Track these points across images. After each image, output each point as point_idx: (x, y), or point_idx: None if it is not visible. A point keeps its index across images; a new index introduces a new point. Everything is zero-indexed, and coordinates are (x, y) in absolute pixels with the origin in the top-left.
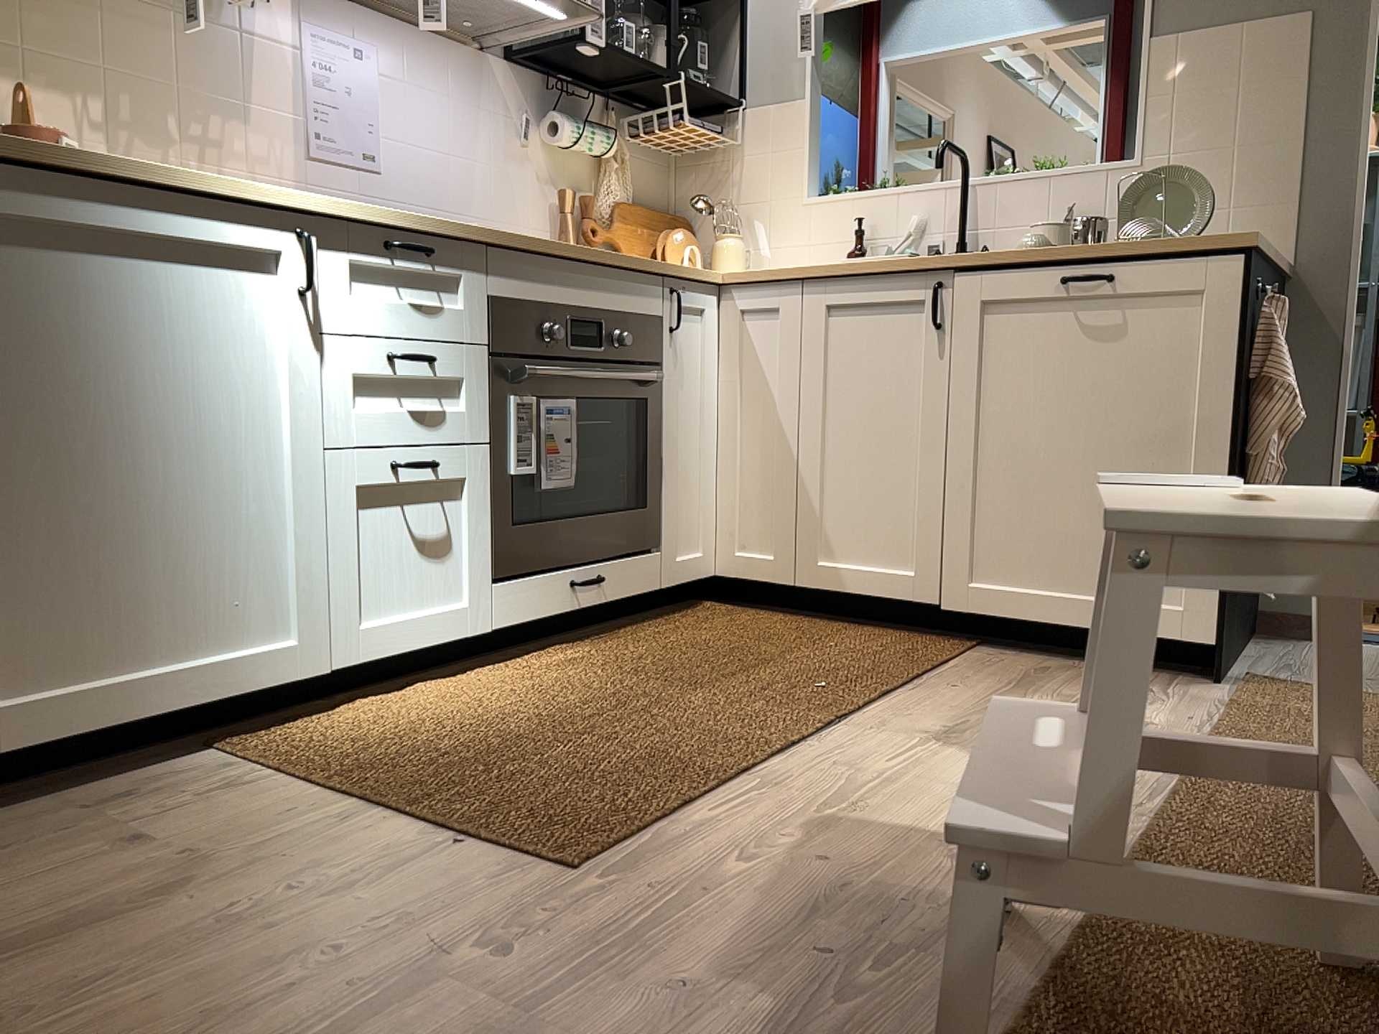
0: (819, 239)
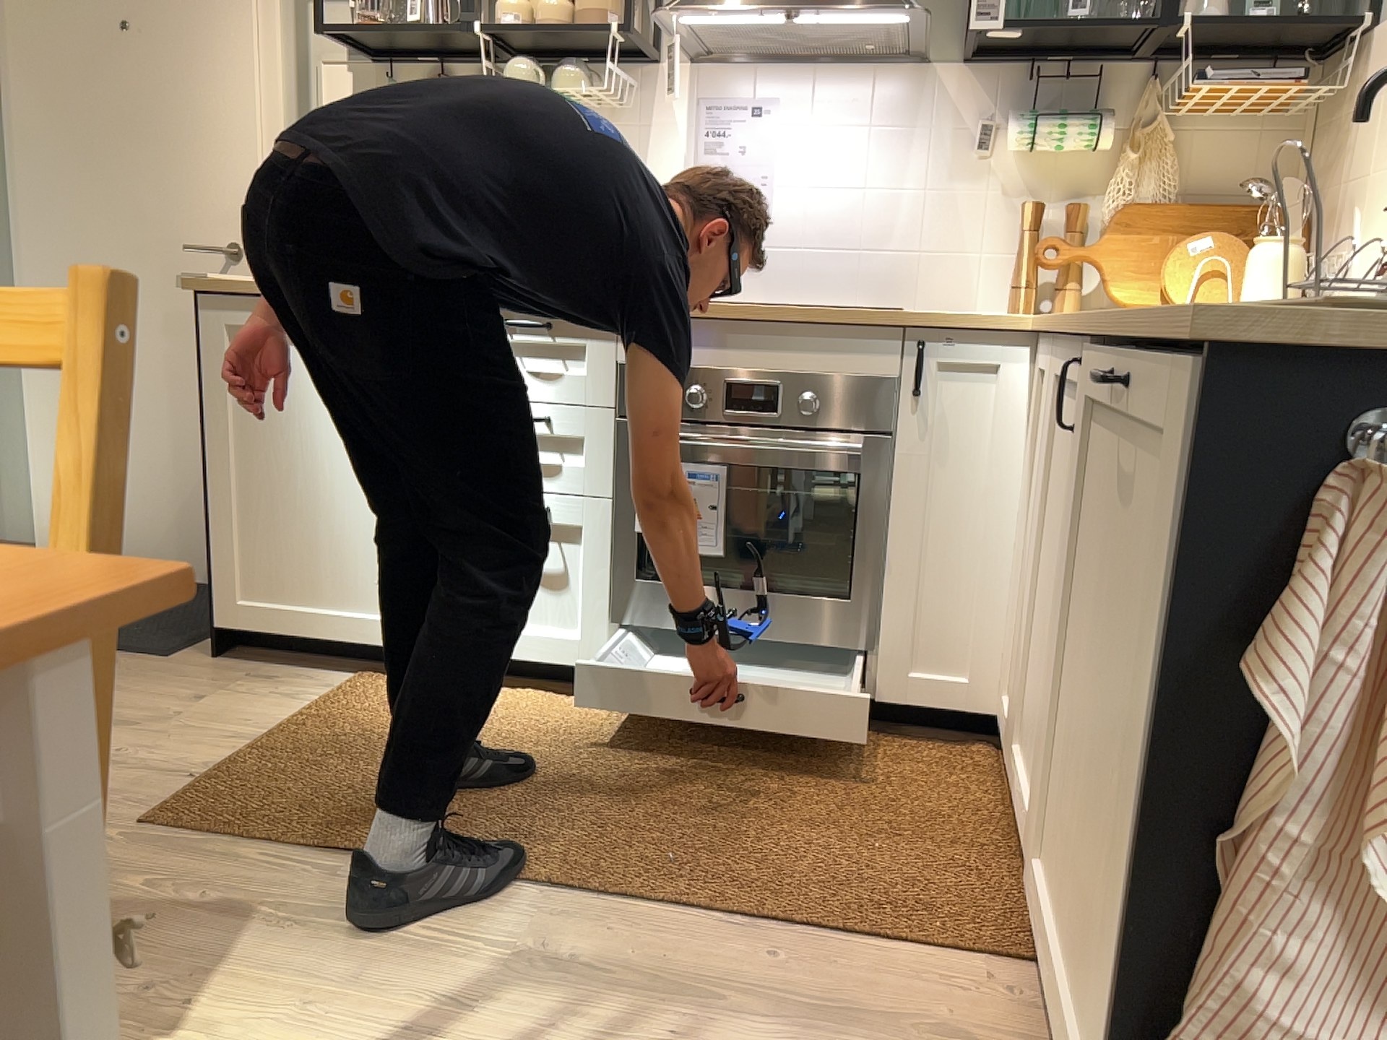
0: None
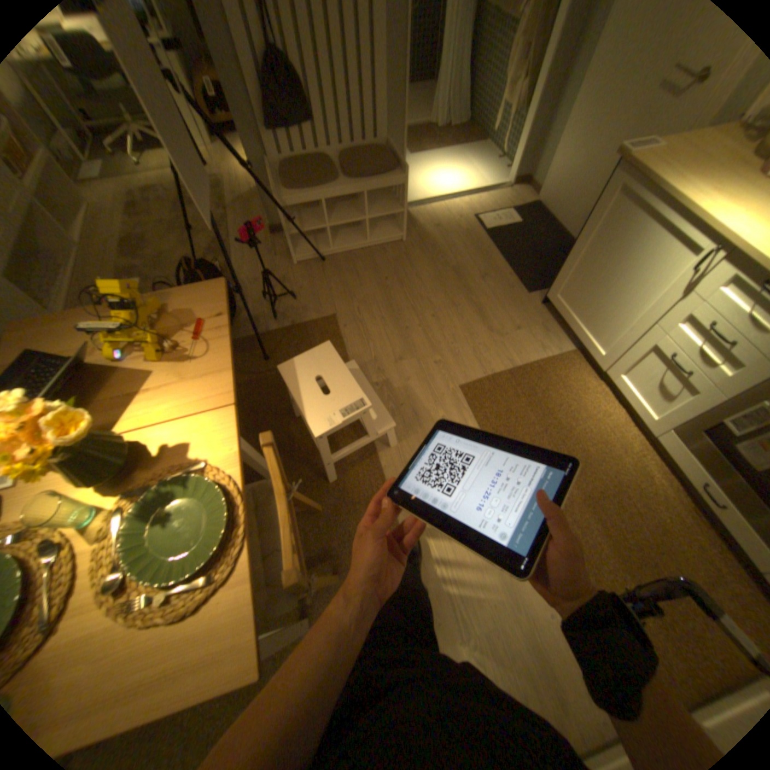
0: None
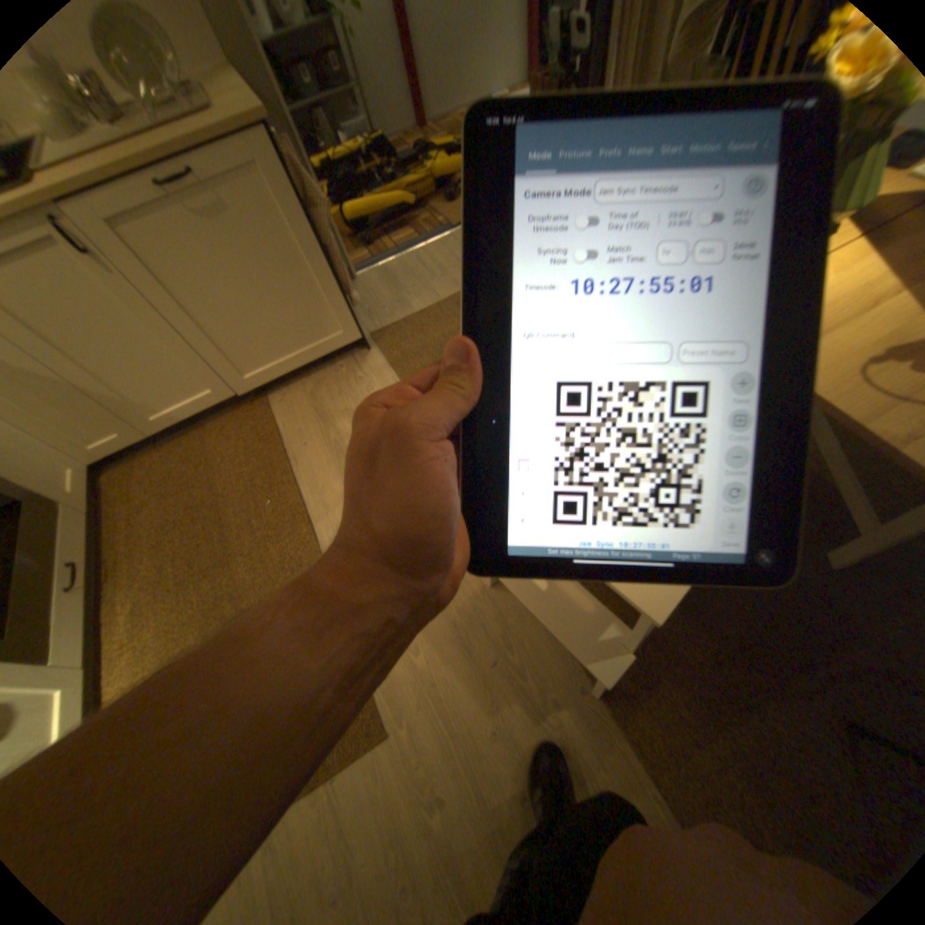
0: None
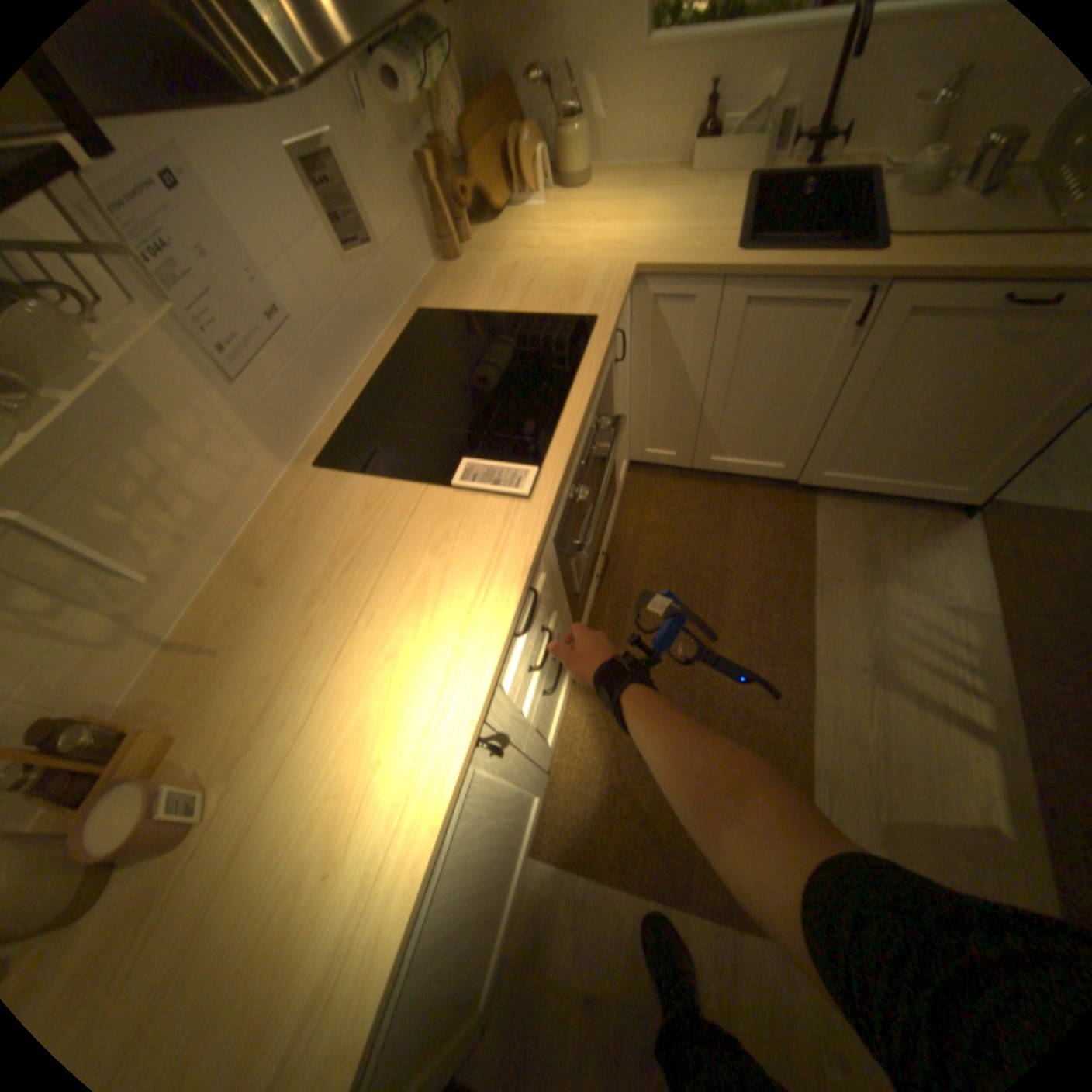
0: (659, 96)
